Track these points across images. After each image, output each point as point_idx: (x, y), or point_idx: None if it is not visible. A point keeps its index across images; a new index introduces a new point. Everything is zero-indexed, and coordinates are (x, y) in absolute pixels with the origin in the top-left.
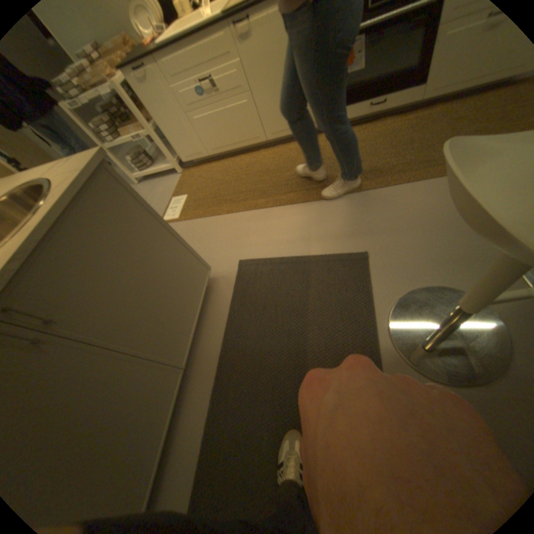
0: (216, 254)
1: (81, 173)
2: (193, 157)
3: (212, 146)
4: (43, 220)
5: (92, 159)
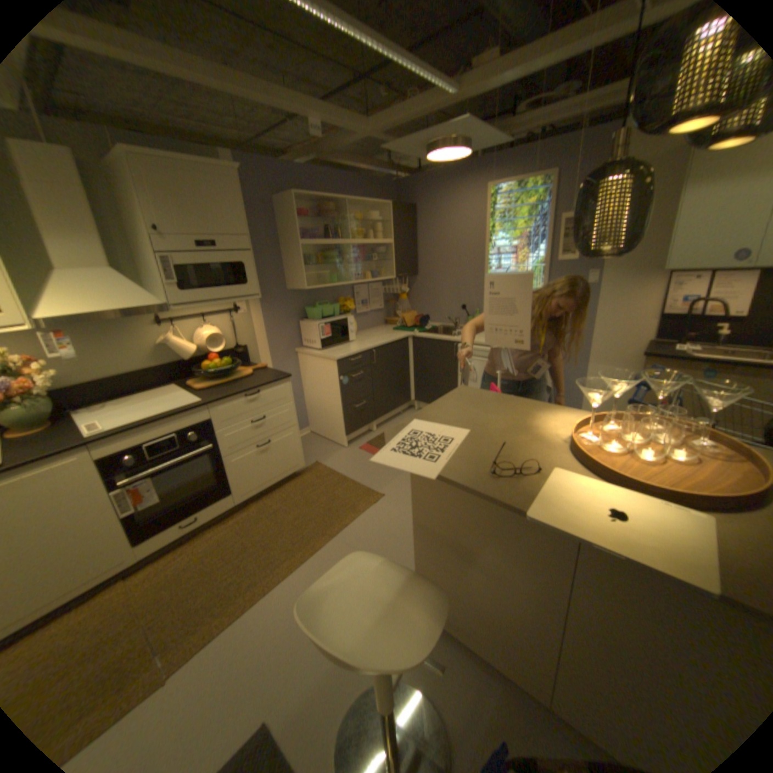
0: None
1: None
2: None
3: None
4: None
5: None
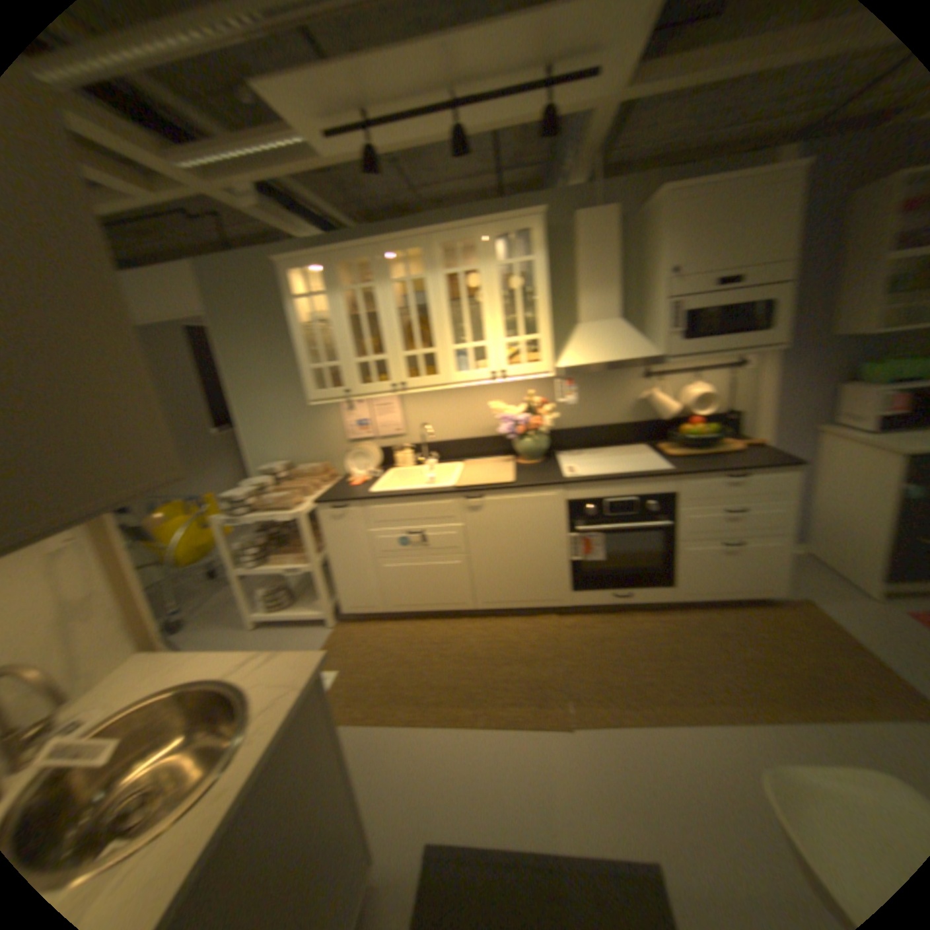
0: (375, 823)
1: (295, 696)
2: (356, 611)
3: (391, 603)
4: (241, 784)
5: (309, 674)
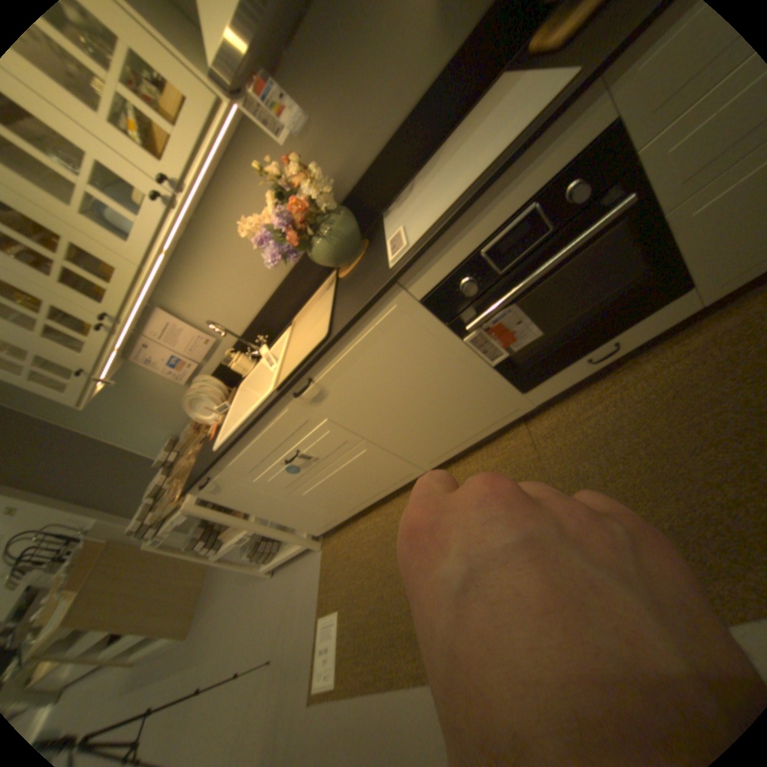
0: None
1: None
2: (327, 527)
3: (346, 509)
4: None
5: None
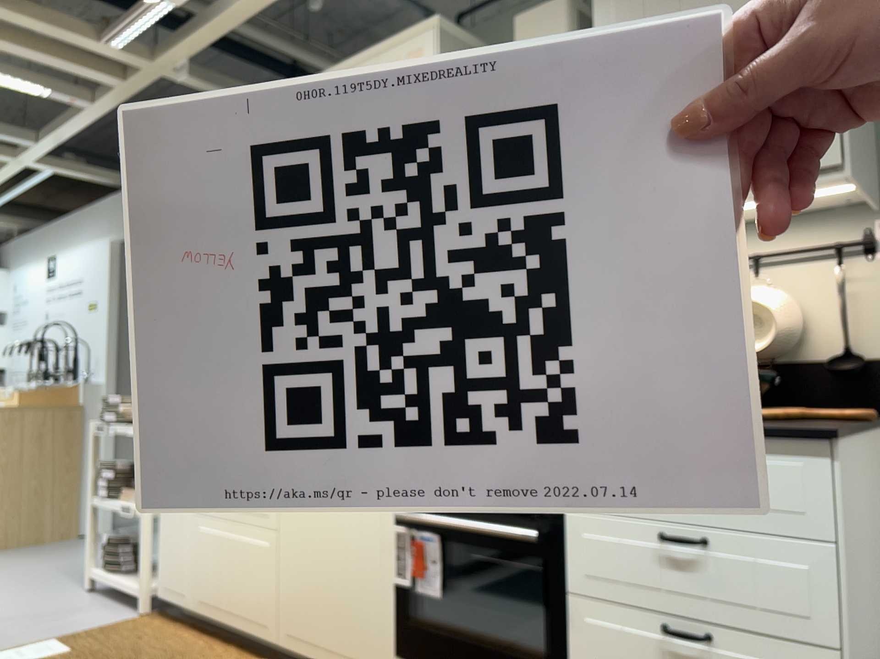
0: None
1: None
2: (170, 597)
3: (199, 596)
4: None
5: None
